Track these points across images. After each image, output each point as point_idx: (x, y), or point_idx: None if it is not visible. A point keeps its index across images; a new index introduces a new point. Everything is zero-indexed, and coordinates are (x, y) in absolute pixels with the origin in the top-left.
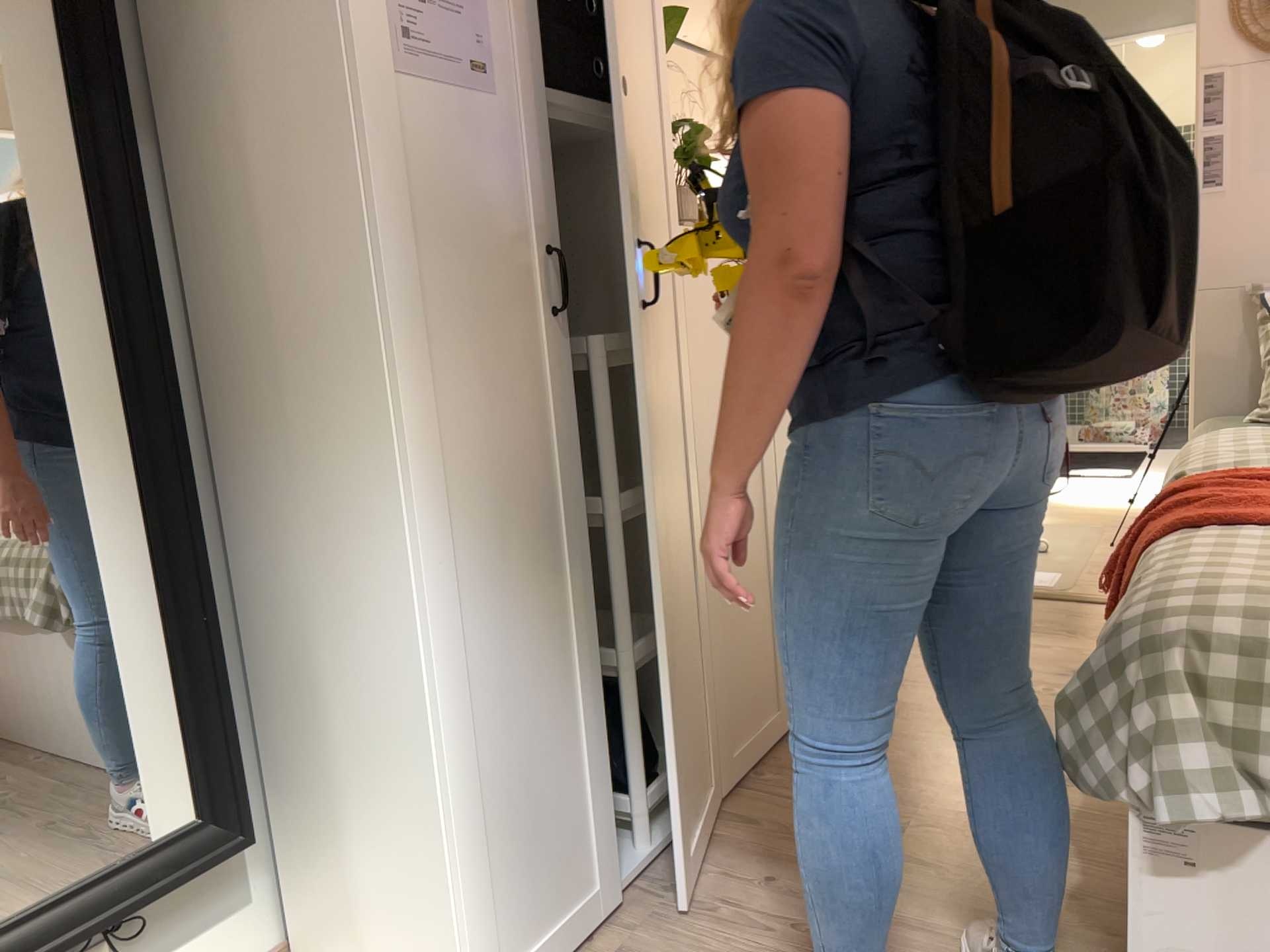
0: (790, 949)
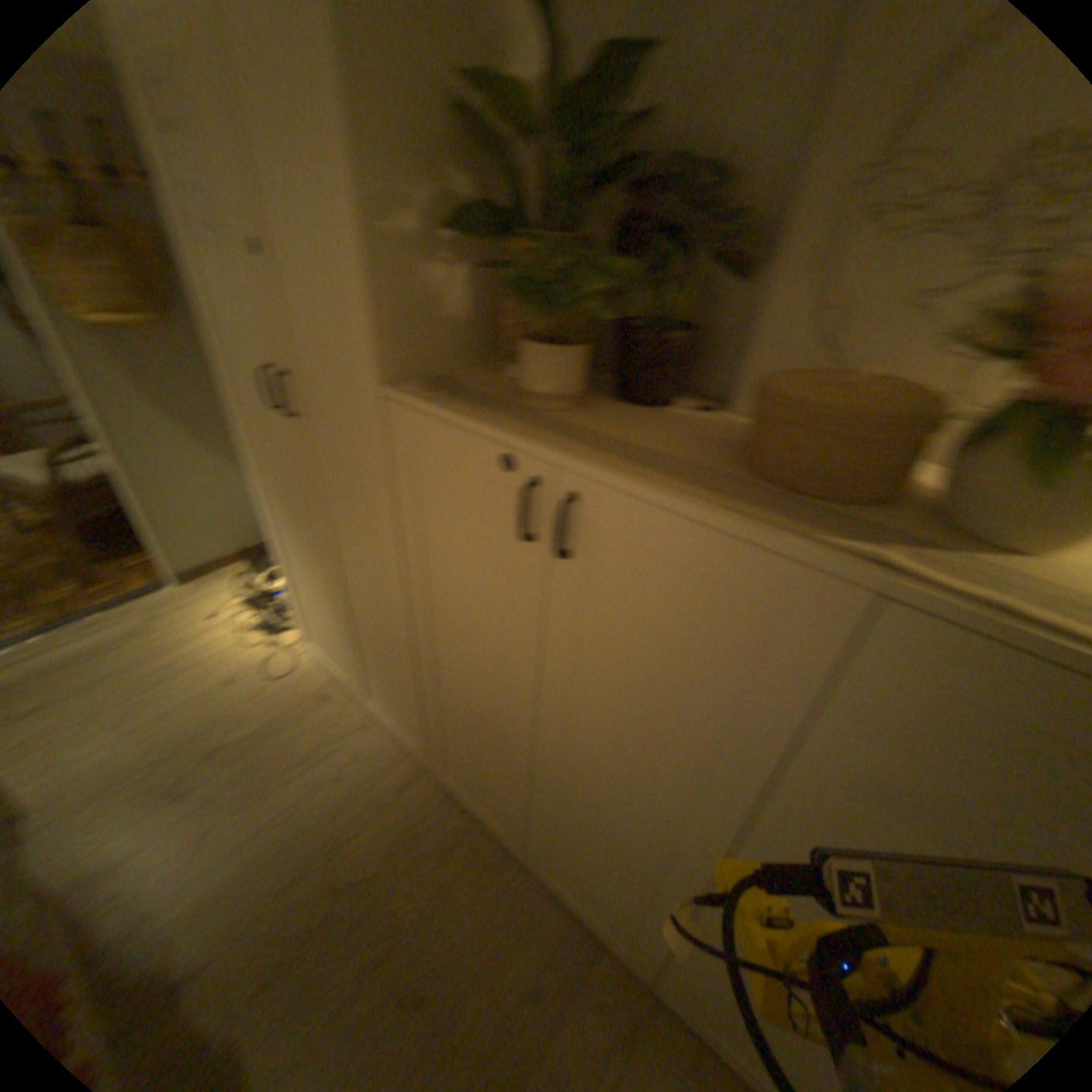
0: (271, 777)
